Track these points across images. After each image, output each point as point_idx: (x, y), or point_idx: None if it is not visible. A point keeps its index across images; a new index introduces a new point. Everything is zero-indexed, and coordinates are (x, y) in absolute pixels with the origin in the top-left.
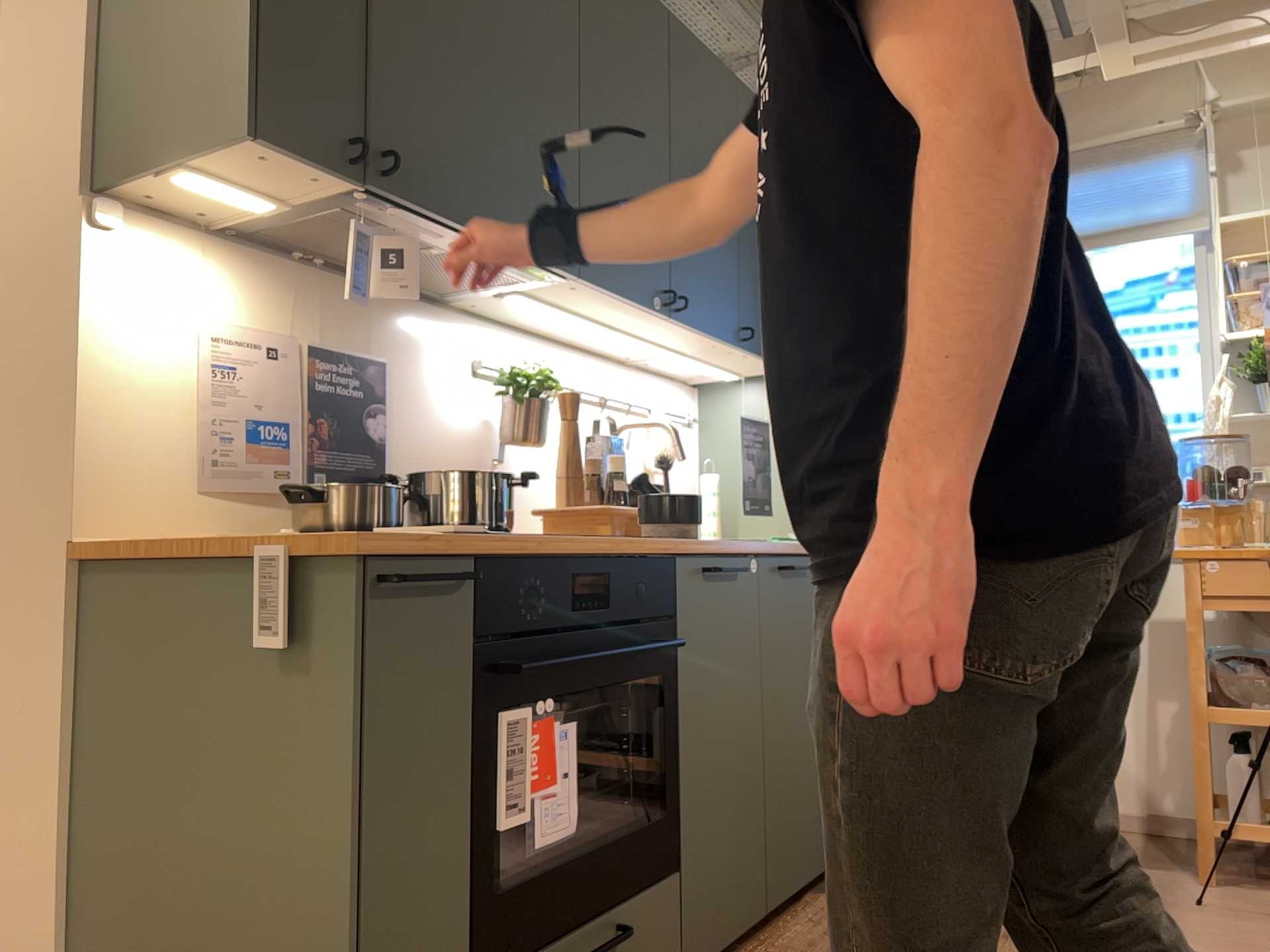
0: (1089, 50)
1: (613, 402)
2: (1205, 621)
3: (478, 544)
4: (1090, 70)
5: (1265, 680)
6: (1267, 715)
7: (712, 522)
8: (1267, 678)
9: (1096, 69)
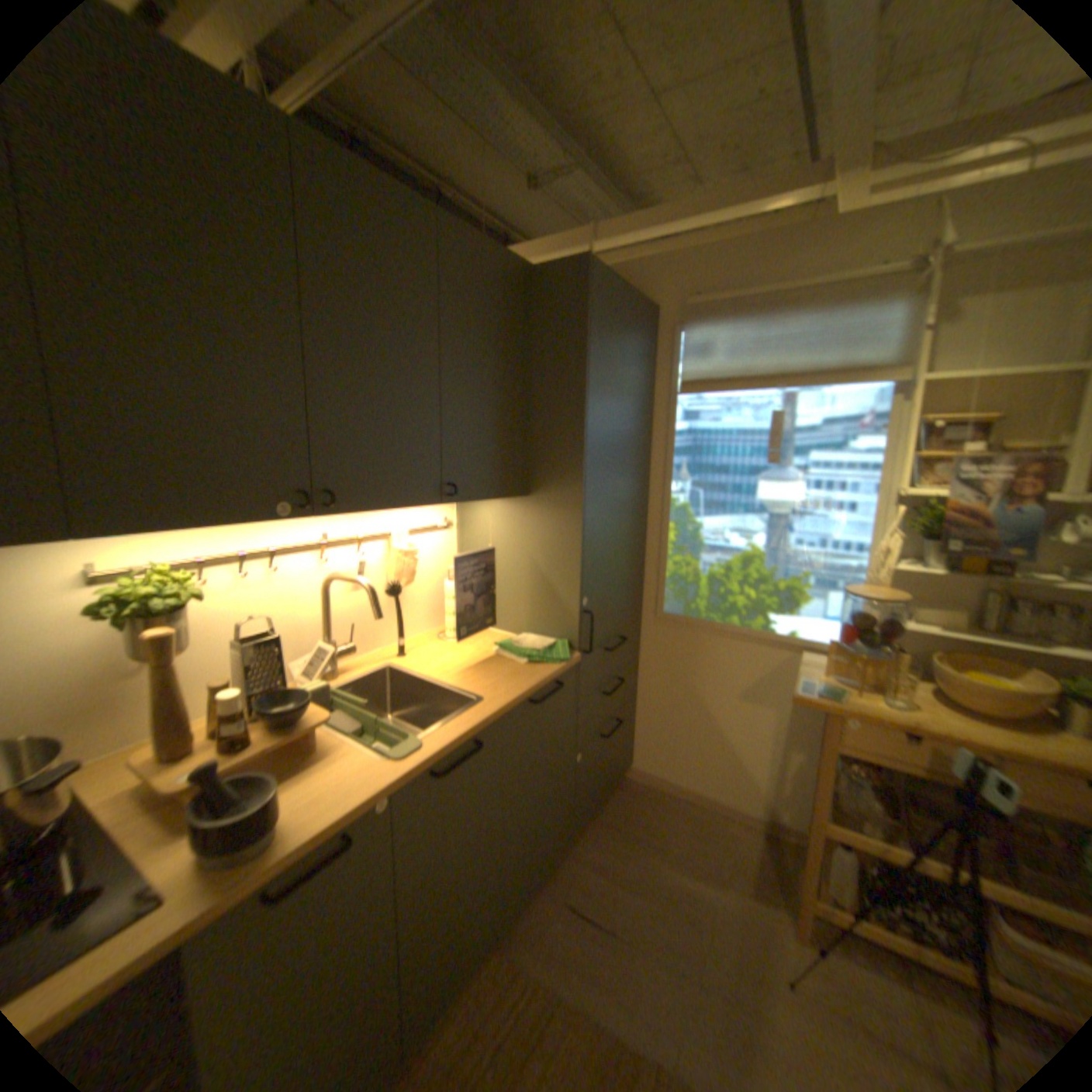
0: (832, 174)
1: (339, 542)
2: (837, 764)
3: None
4: (829, 196)
5: (879, 819)
6: (875, 847)
7: (450, 620)
8: (881, 810)
9: (835, 195)
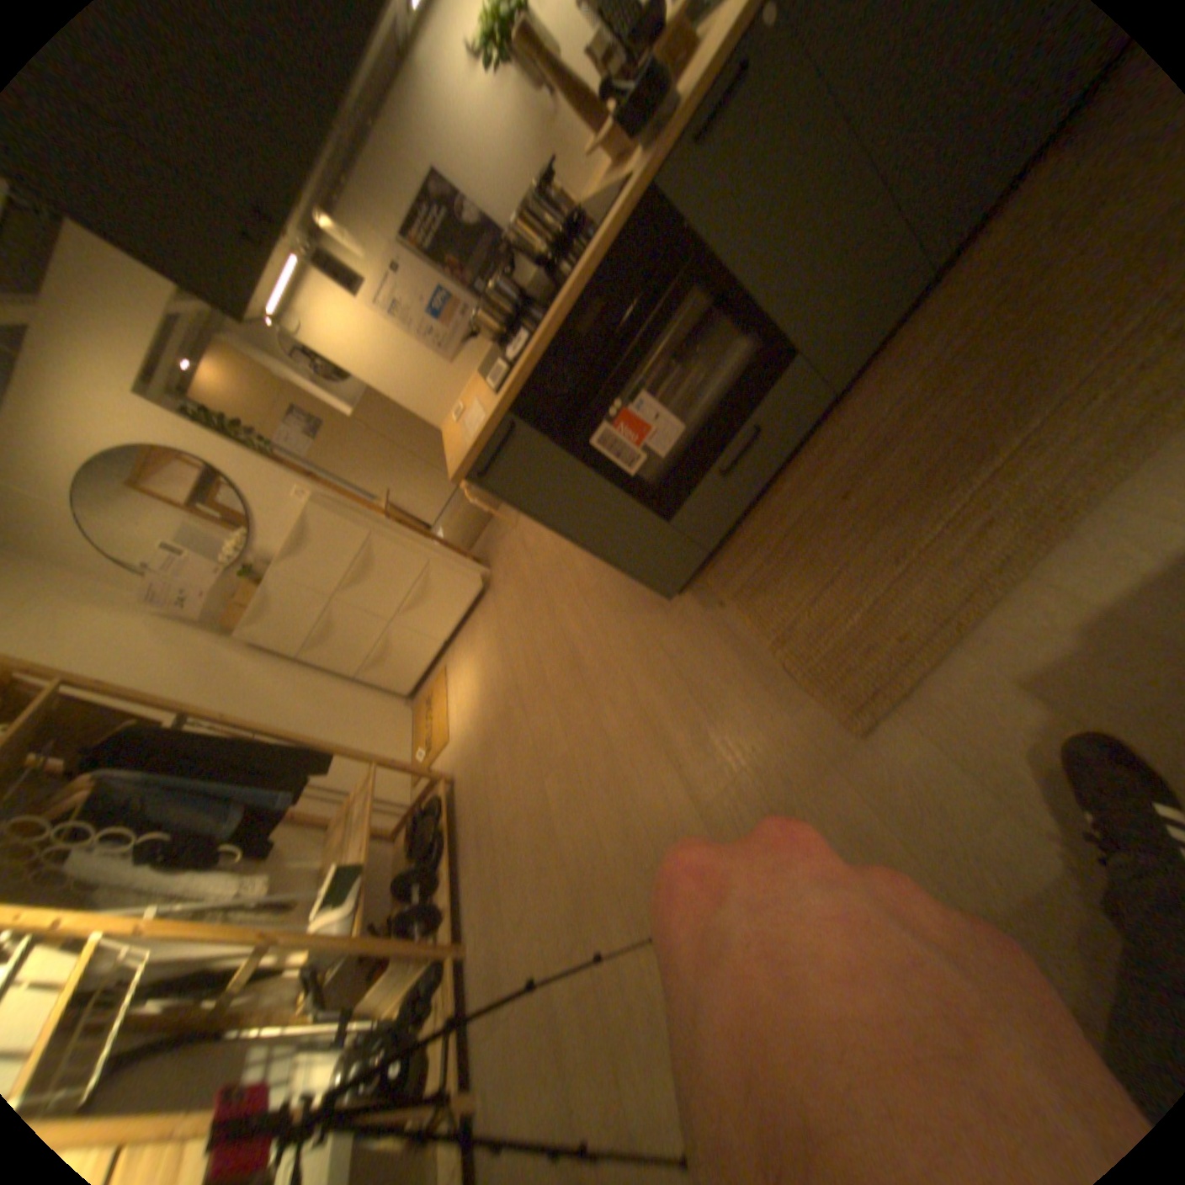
0: None
1: None
2: None
3: (498, 405)
4: None
5: None
6: None
7: None
8: None
9: None
